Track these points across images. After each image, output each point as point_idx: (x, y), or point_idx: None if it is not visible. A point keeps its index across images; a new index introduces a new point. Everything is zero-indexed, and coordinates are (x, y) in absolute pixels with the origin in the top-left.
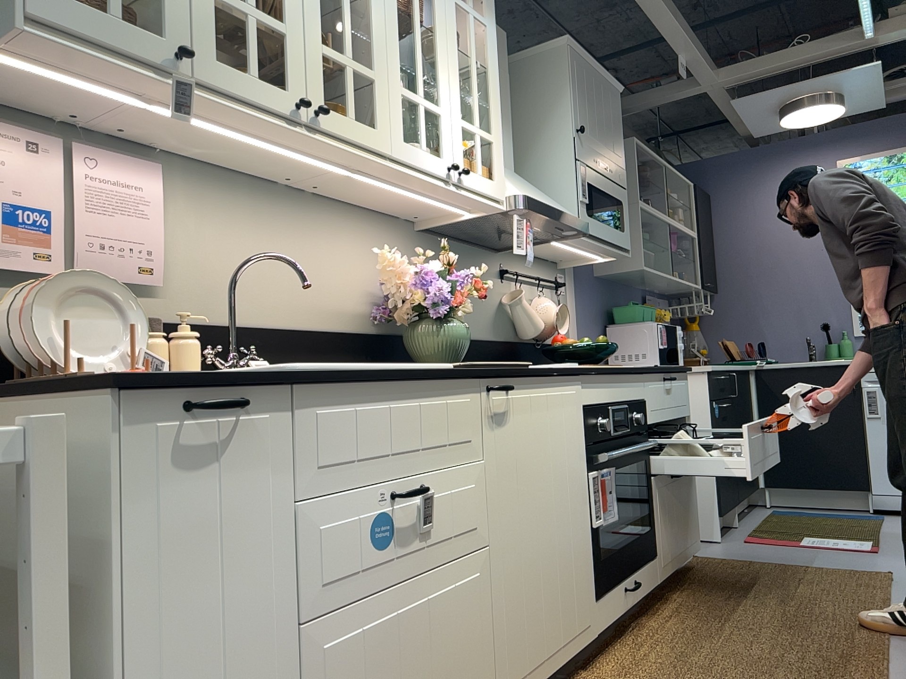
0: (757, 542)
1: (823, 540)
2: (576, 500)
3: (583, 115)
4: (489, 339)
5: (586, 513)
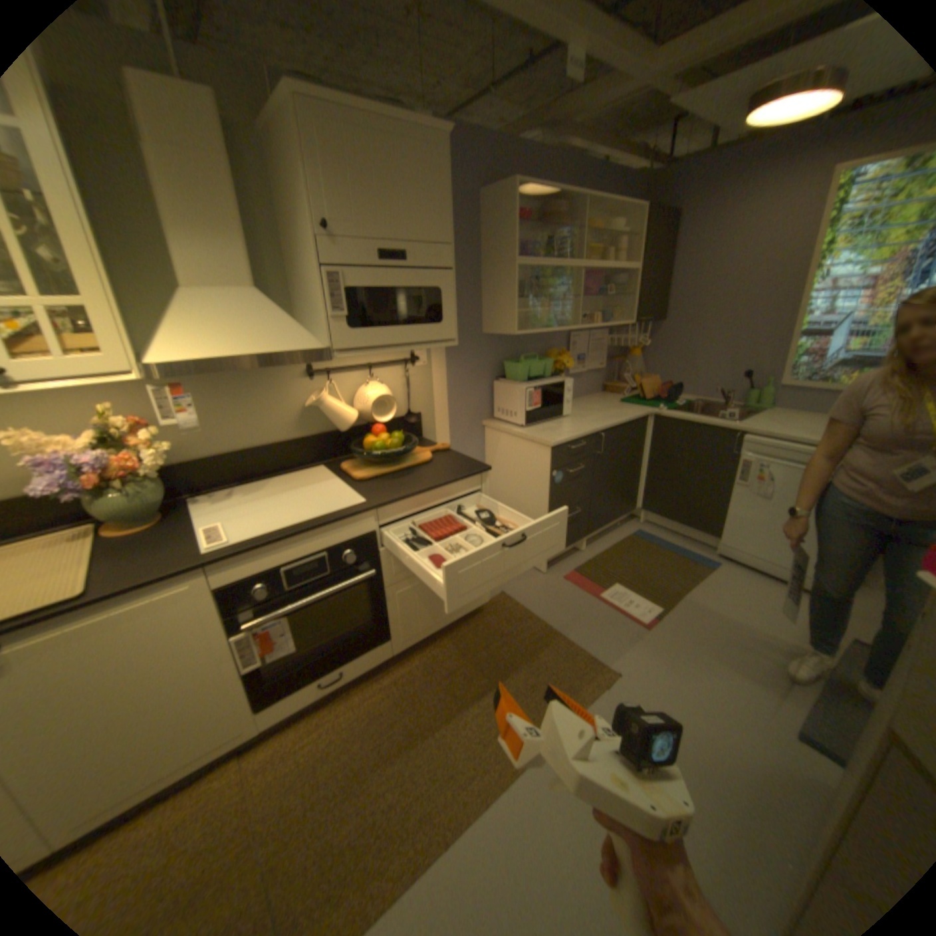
0: (571, 582)
1: (624, 596)
2: (199, 668)
3: (336, 197)
4: (287, 439)
5: (225, 667)
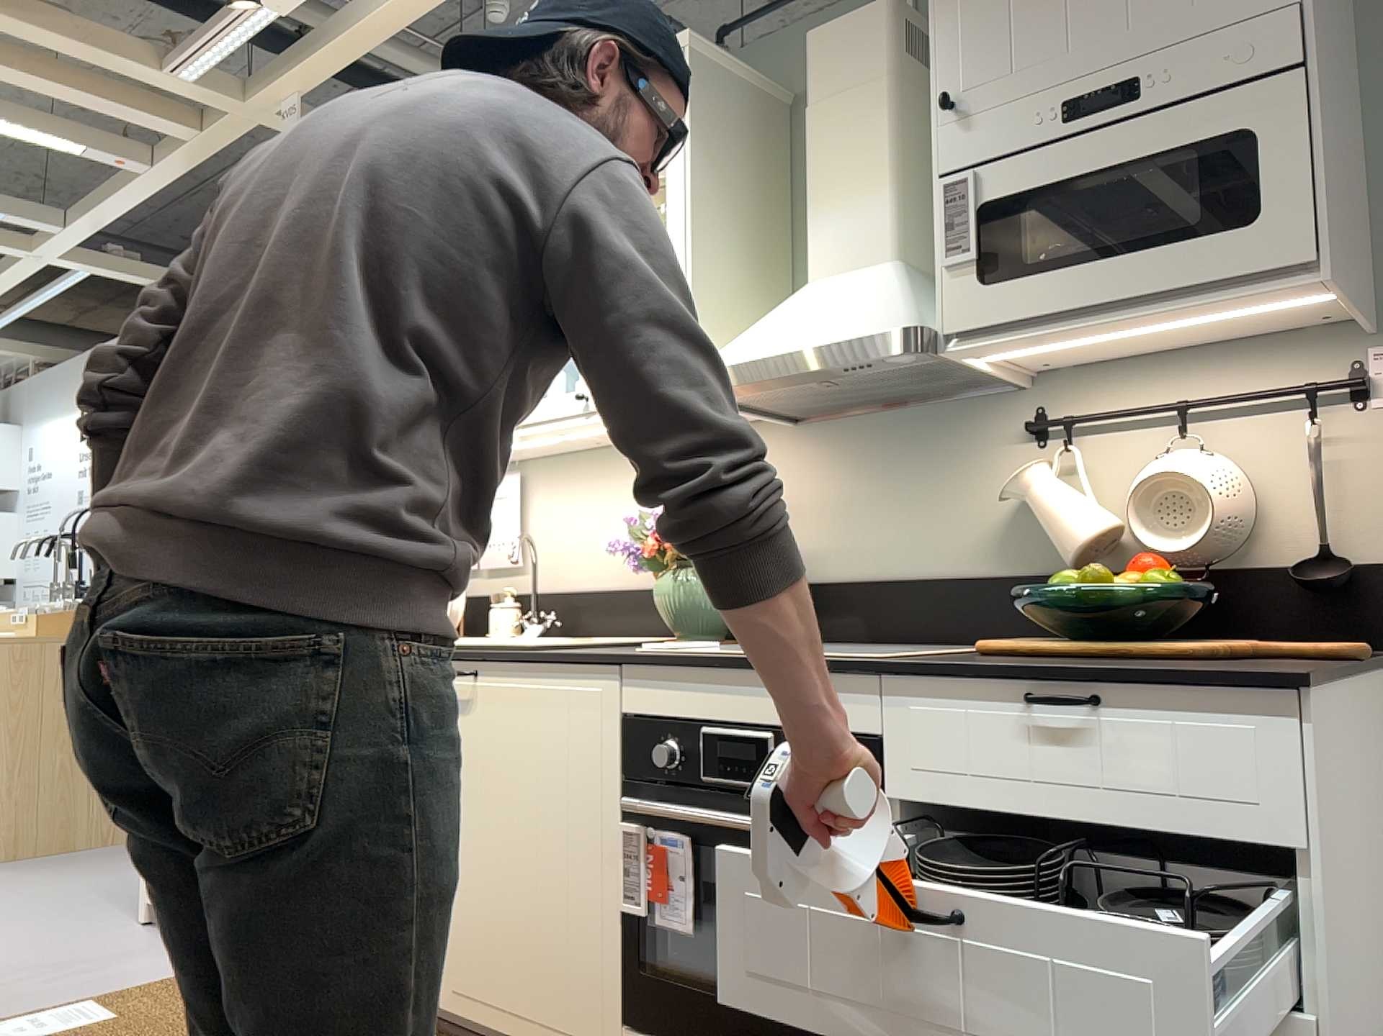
0: None
1: None
2: (583, 848)
3: (978, 46)
4: (970, 574)
5: (607, 878)
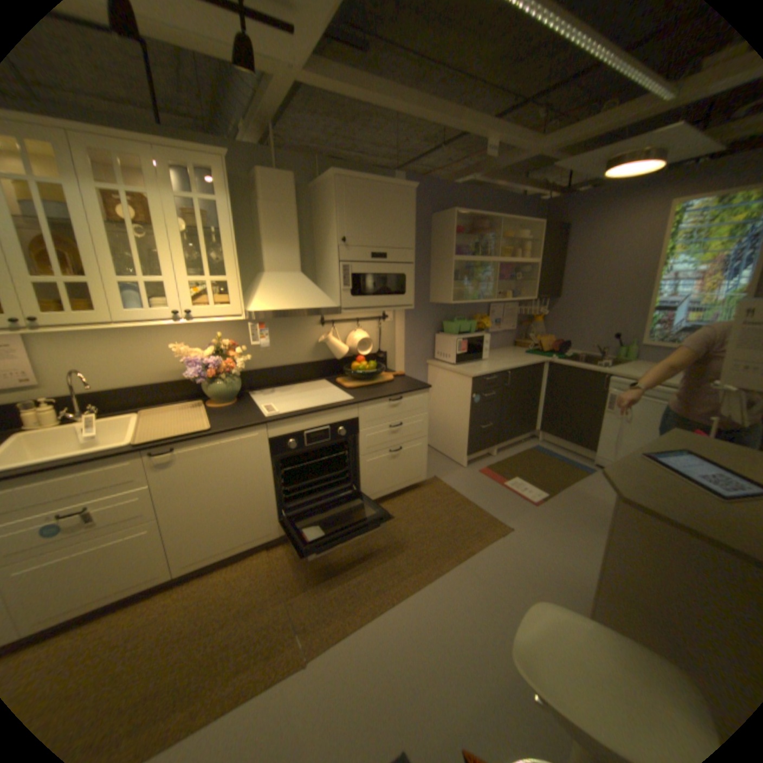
0: (484, 475)
1: (522, 485)
2: (255, 485)
3: (351, 225)
4: (305, 362)
5: (268, 488)
